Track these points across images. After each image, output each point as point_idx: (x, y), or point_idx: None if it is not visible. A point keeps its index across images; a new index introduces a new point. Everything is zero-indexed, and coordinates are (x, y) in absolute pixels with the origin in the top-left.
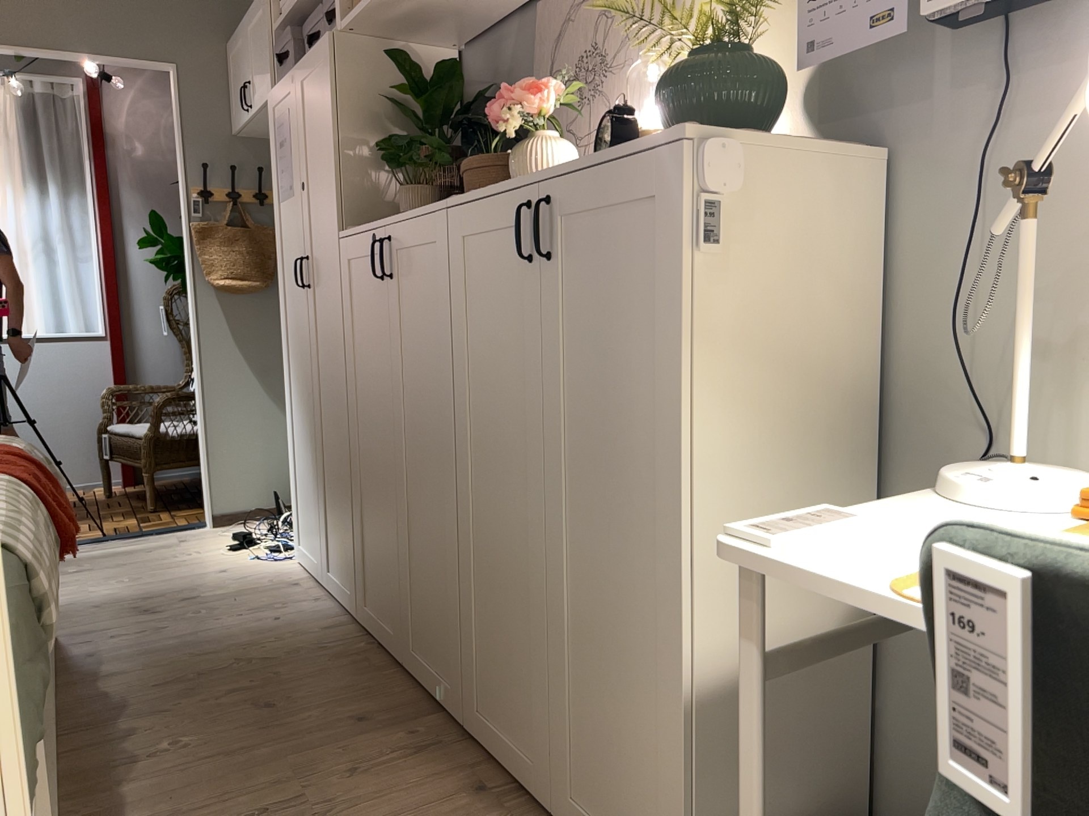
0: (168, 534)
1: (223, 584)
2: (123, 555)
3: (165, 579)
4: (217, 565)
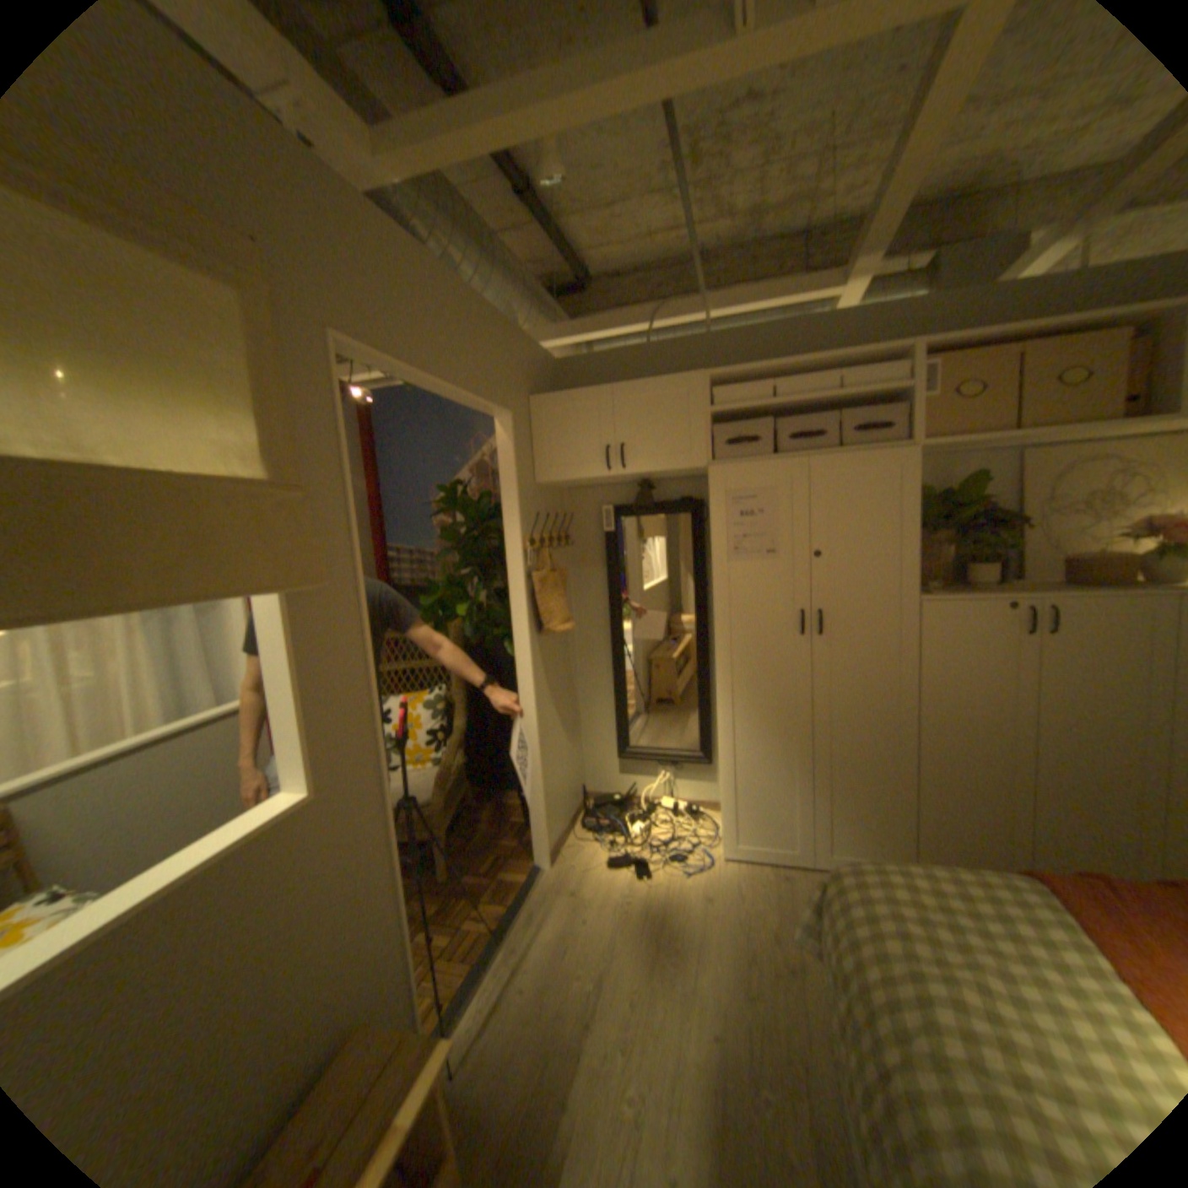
0: (536, 897)
1: (746, 911)
2: (574, 941)
3: (696, 937)
4: (685, 899)
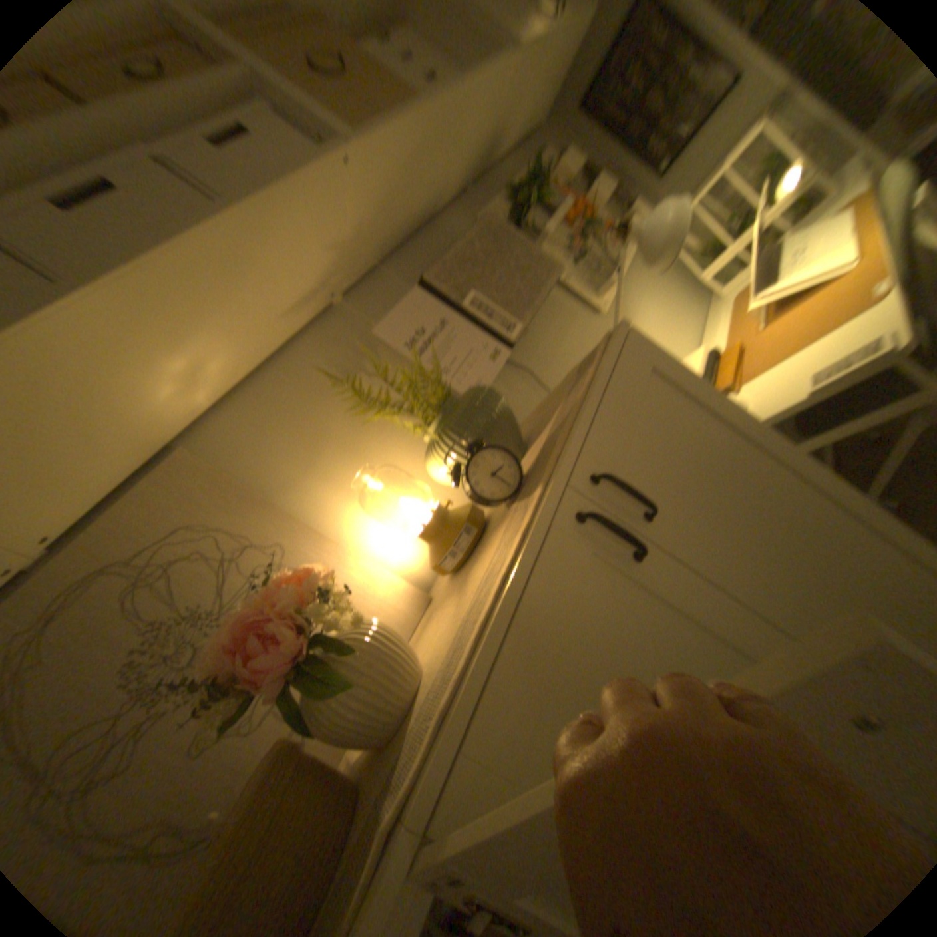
0: None
1: None
2: None
3: None
4: None
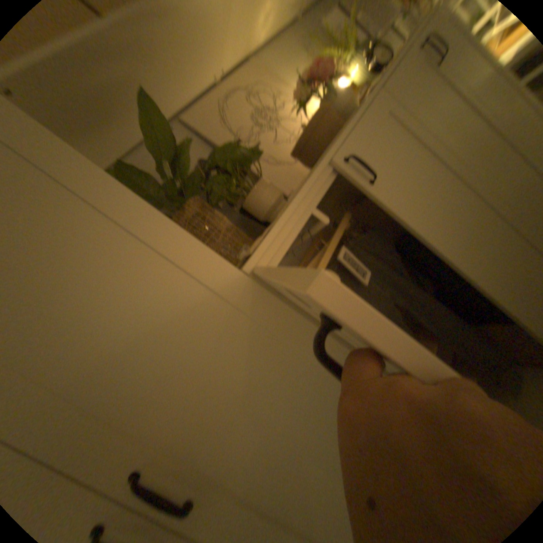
0: None
1: None
2: None
3: None
4: None
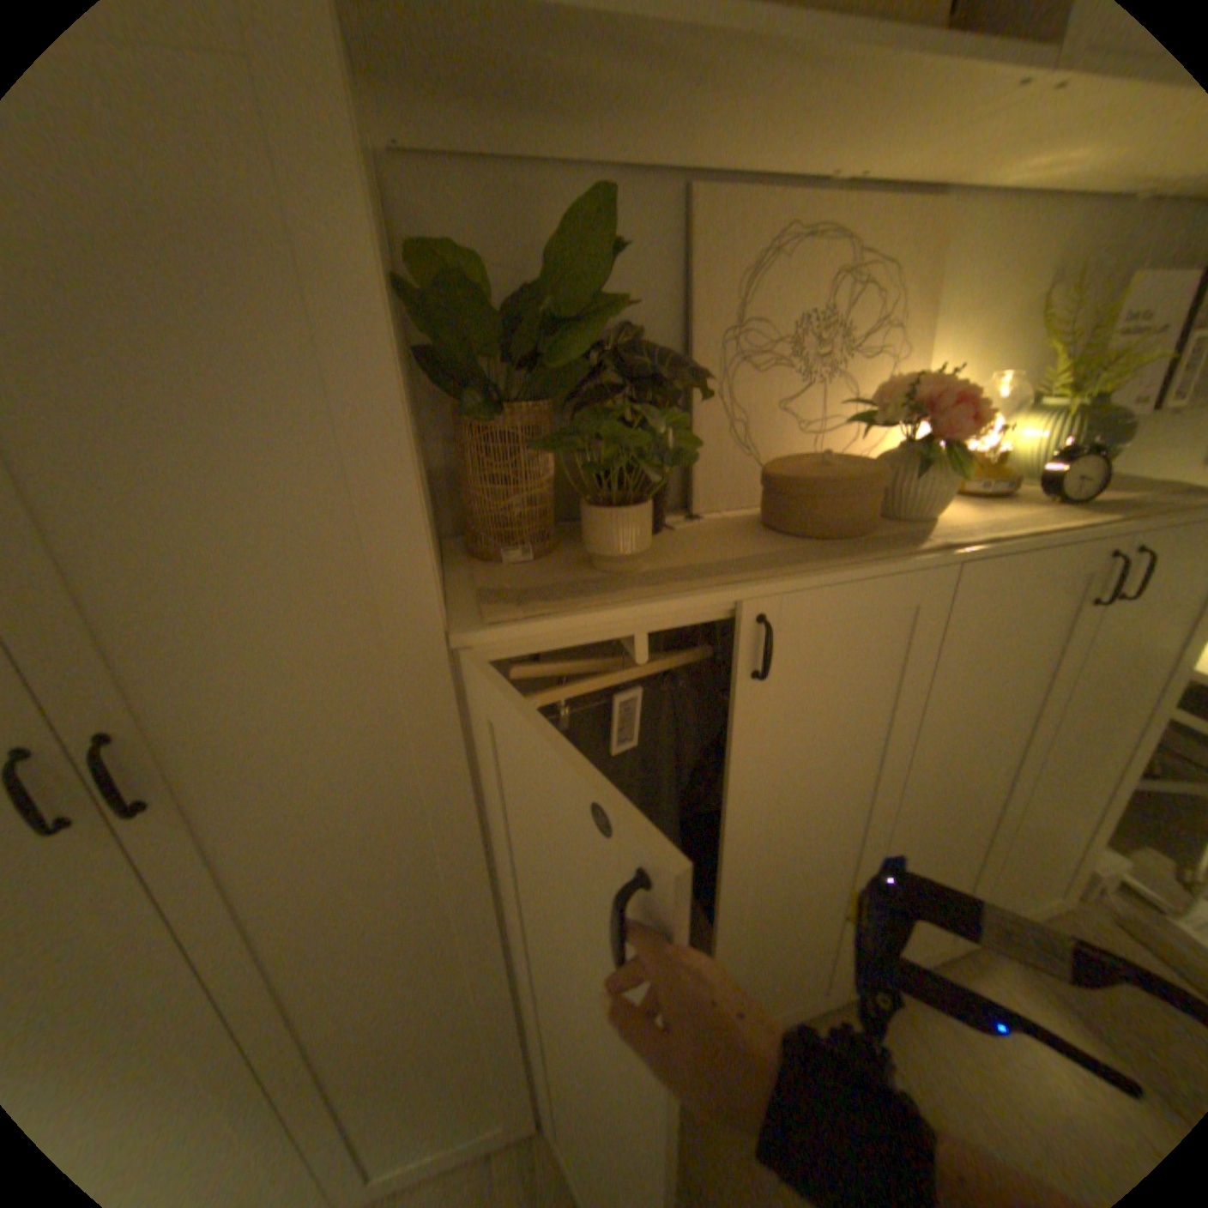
0: None
1: None
2: None
3: None
4: None
